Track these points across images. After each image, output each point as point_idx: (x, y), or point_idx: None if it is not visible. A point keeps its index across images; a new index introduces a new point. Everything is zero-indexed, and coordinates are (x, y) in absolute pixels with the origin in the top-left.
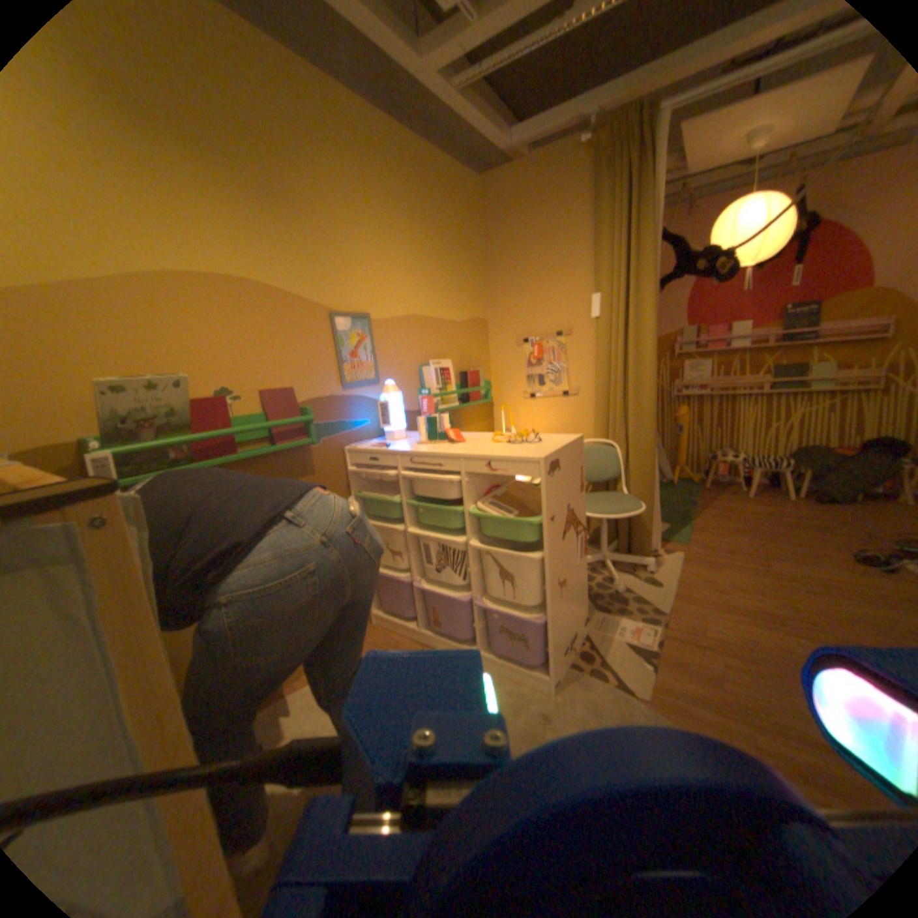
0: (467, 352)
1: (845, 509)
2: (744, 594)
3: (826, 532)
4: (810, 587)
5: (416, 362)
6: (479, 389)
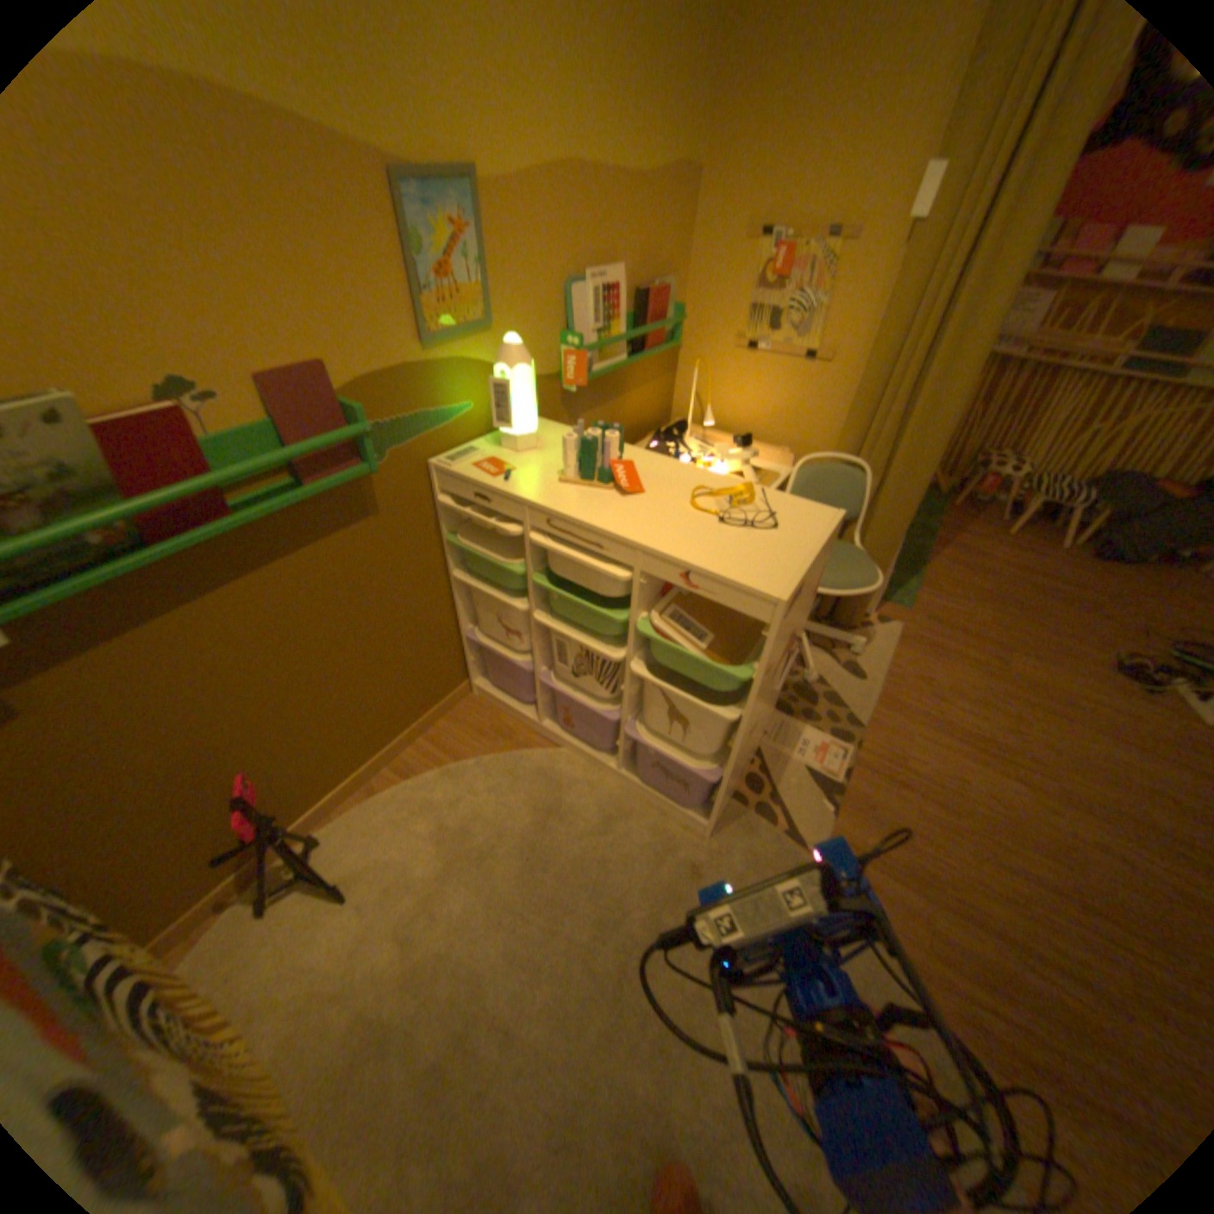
0: (655, 244)
1: (1129, 573)
2: (967, 704)
3: (1094, 611)
4: (1052, 703)
5: (562, 276)
6: (665, 324)
